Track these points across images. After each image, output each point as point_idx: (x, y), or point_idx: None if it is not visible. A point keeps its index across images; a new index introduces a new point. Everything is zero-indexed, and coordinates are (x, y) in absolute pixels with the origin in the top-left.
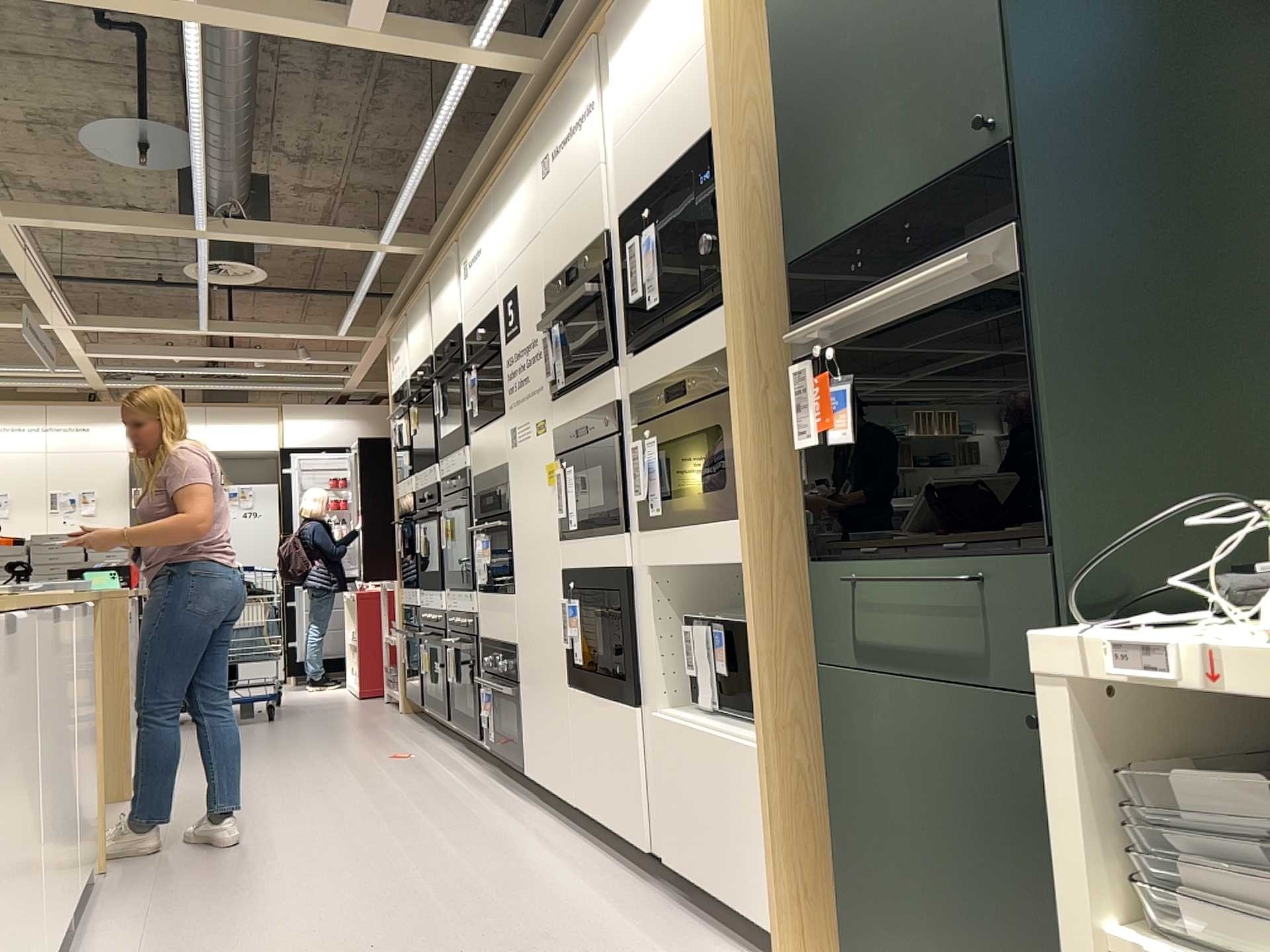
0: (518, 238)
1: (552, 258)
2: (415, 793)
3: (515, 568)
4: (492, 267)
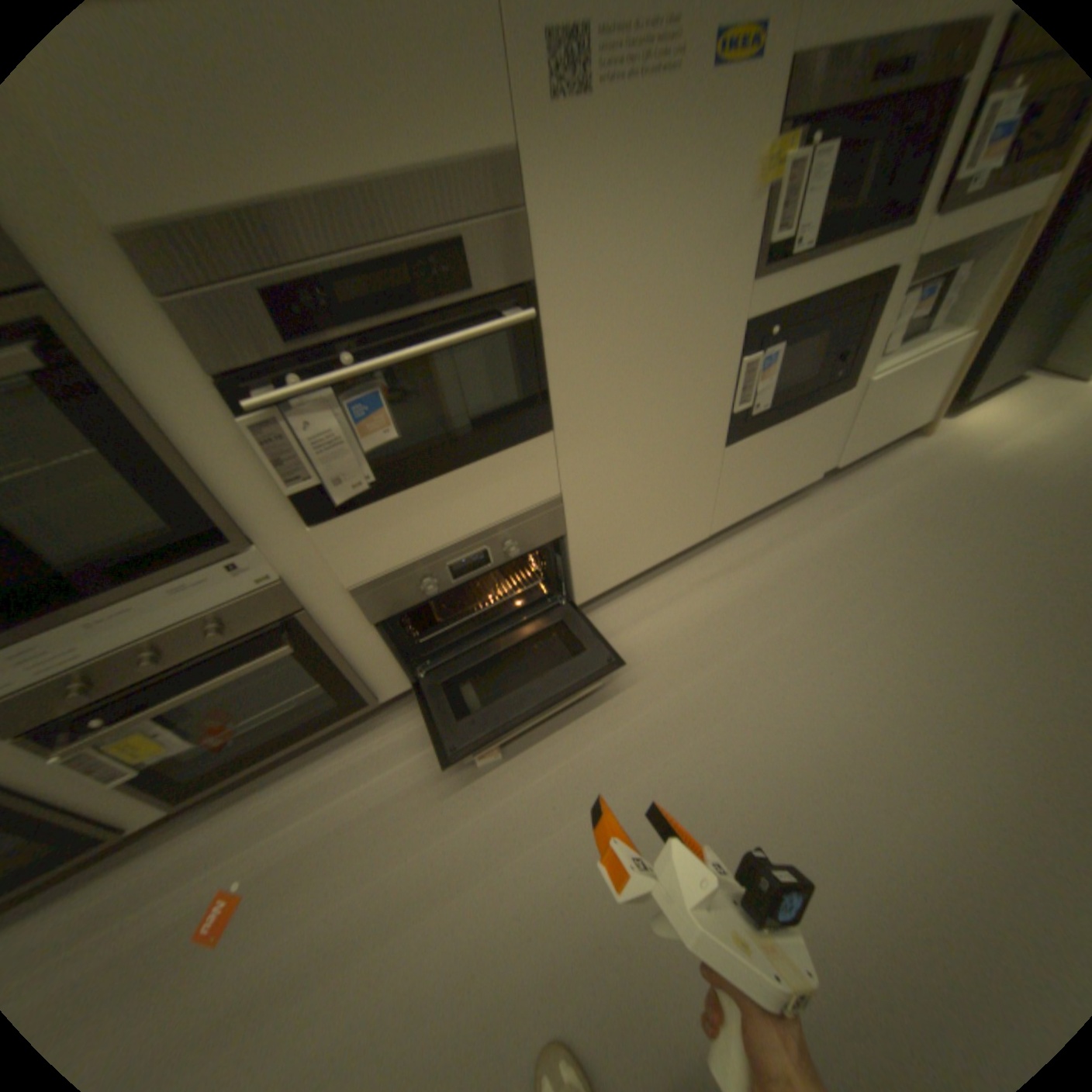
0: None
1: None
2: (517, 772)
3: (562, 385)
4: None
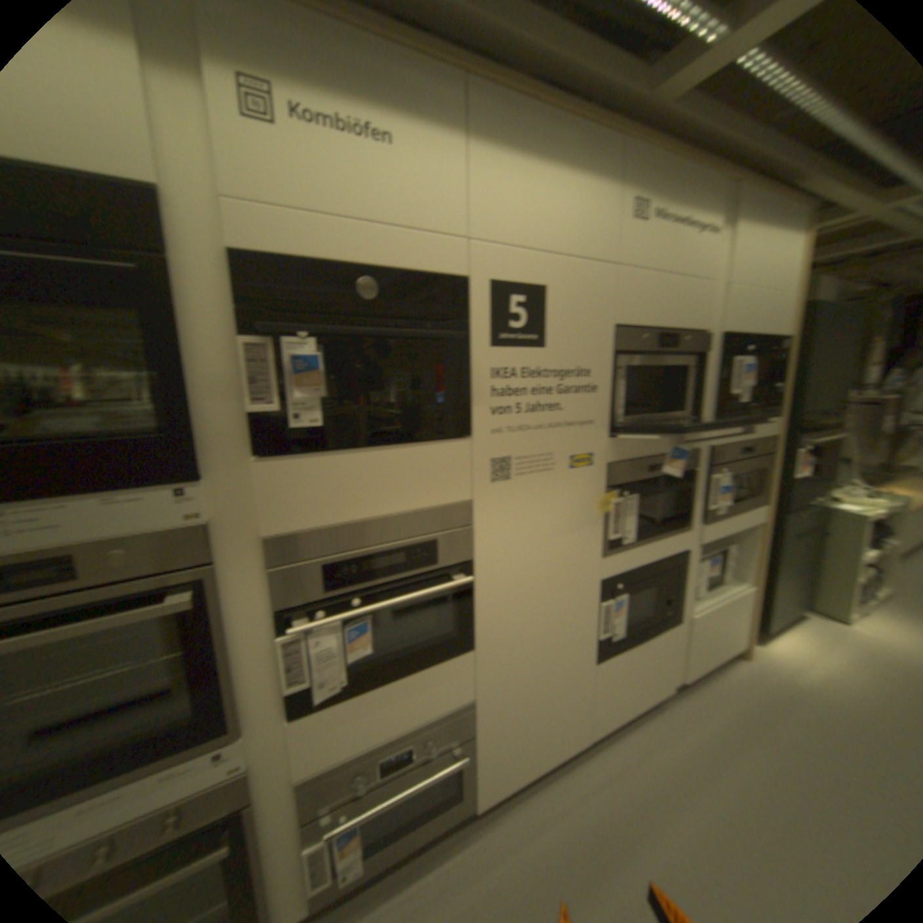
0: (561, 232)
1: (638, 307)
2: None
3: (486, 619)
4: (457, 210)
